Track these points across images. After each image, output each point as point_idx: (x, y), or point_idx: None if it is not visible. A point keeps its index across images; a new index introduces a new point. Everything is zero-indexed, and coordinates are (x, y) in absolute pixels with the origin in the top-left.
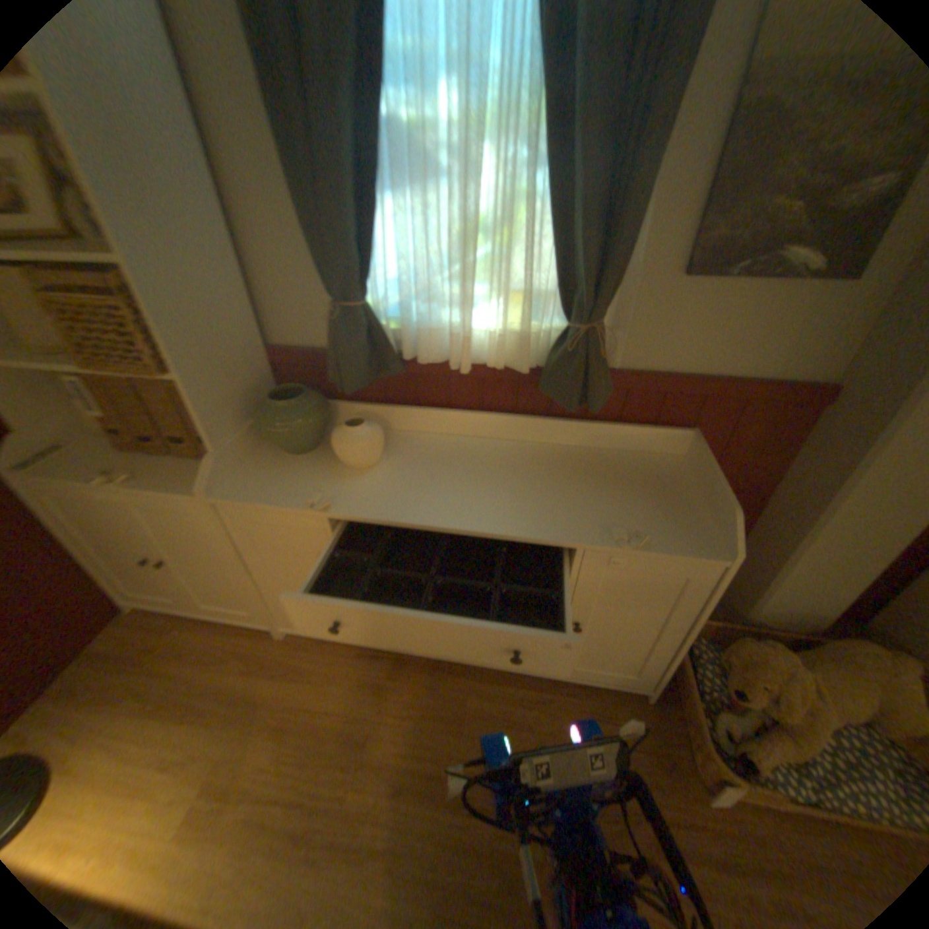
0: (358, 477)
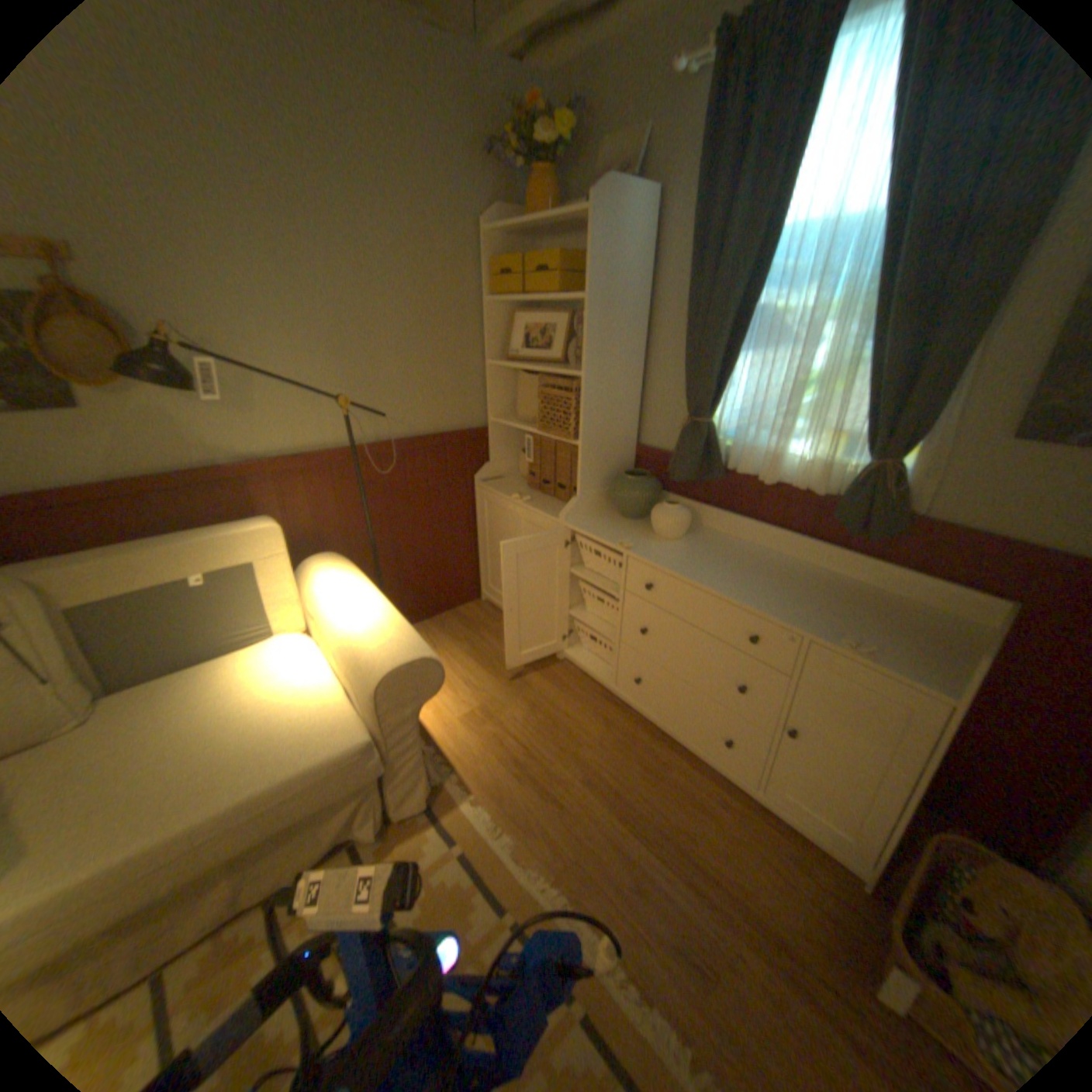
0: (658, 542)
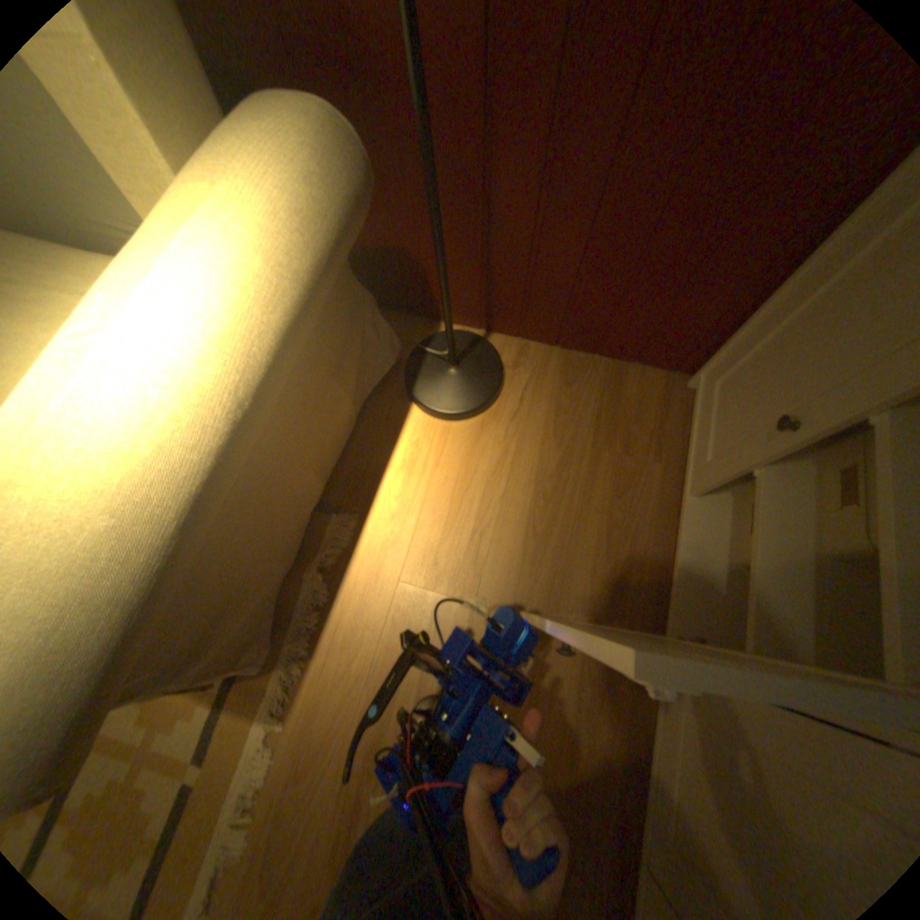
0: None
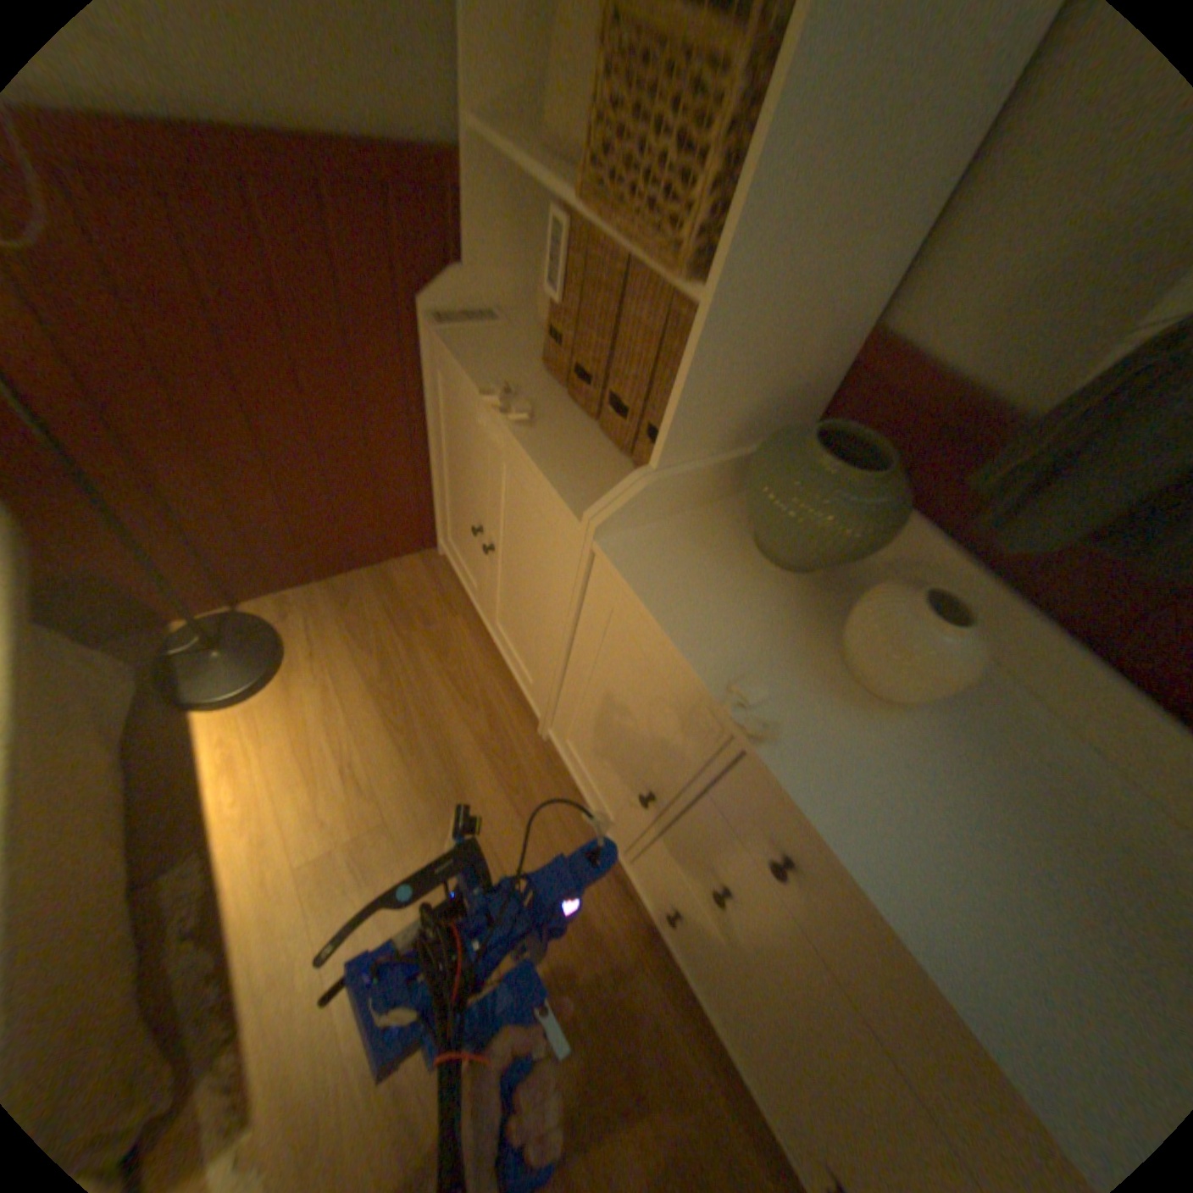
0: (855, 708)
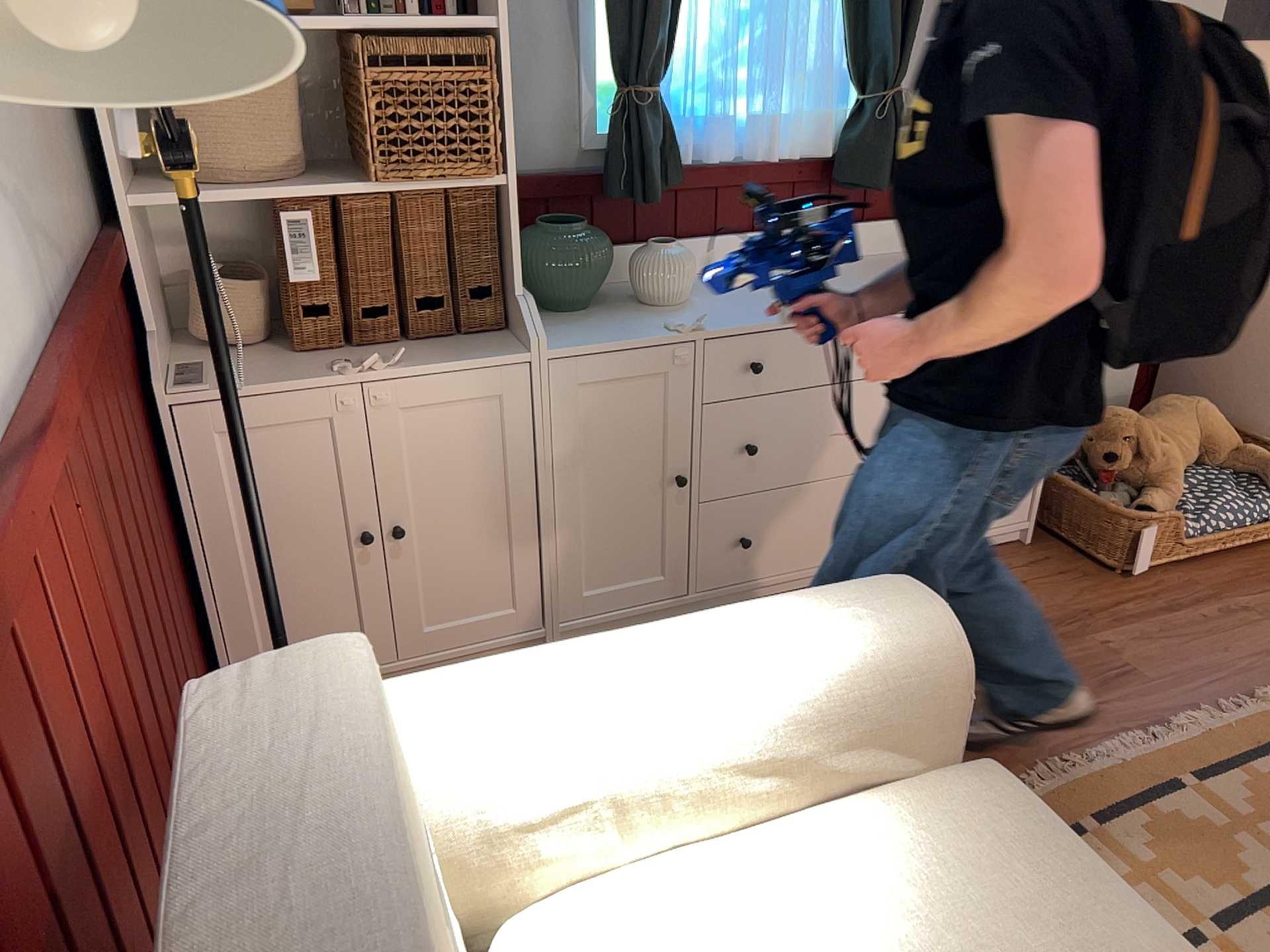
0: (684, 310)
